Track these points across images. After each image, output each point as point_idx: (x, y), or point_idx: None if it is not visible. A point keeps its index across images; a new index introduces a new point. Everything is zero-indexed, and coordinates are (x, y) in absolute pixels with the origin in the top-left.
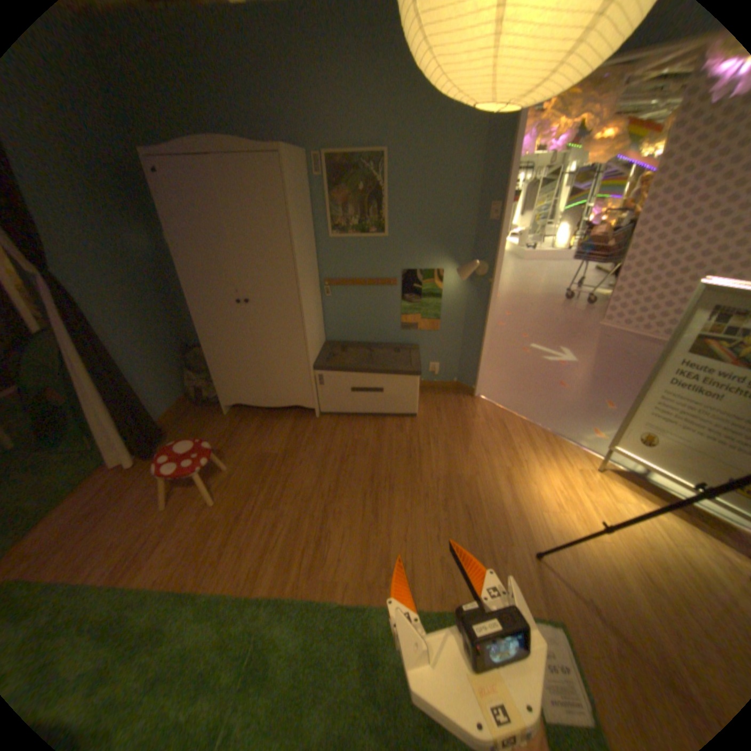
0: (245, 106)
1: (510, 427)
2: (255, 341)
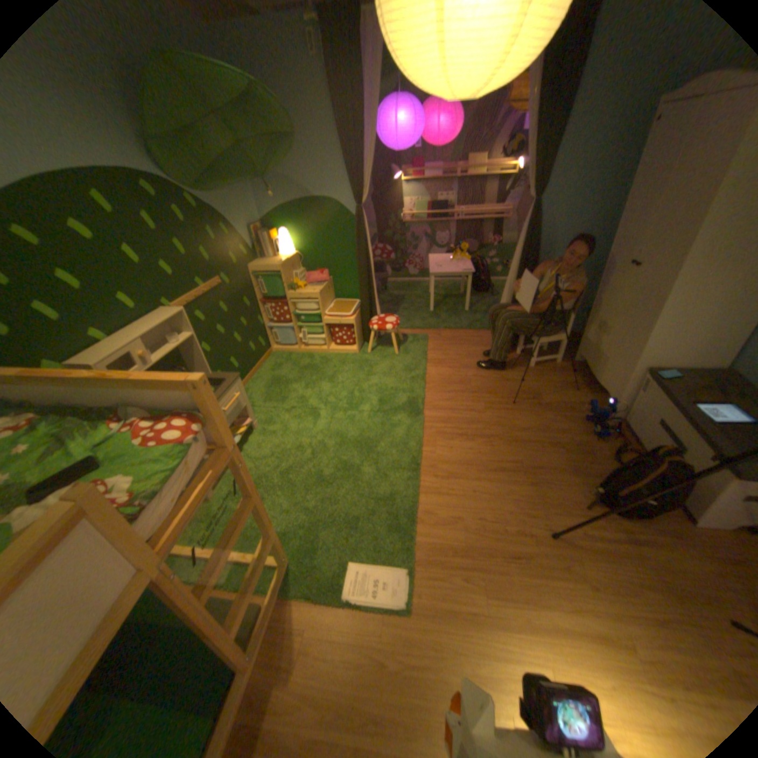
0: None
1: None
2: (626, 310)
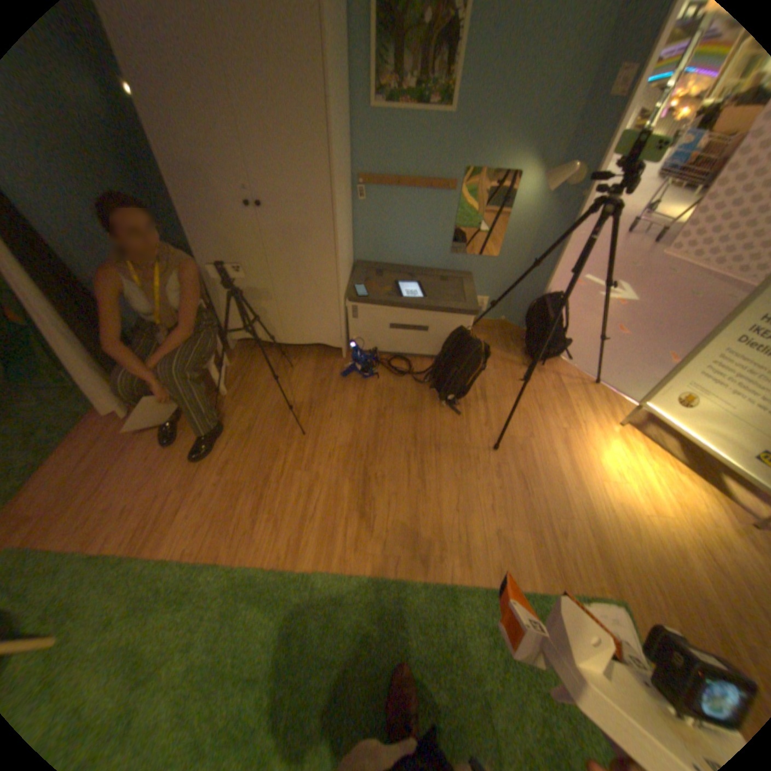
0: None
1: (565, 380)
2: (271, 261)
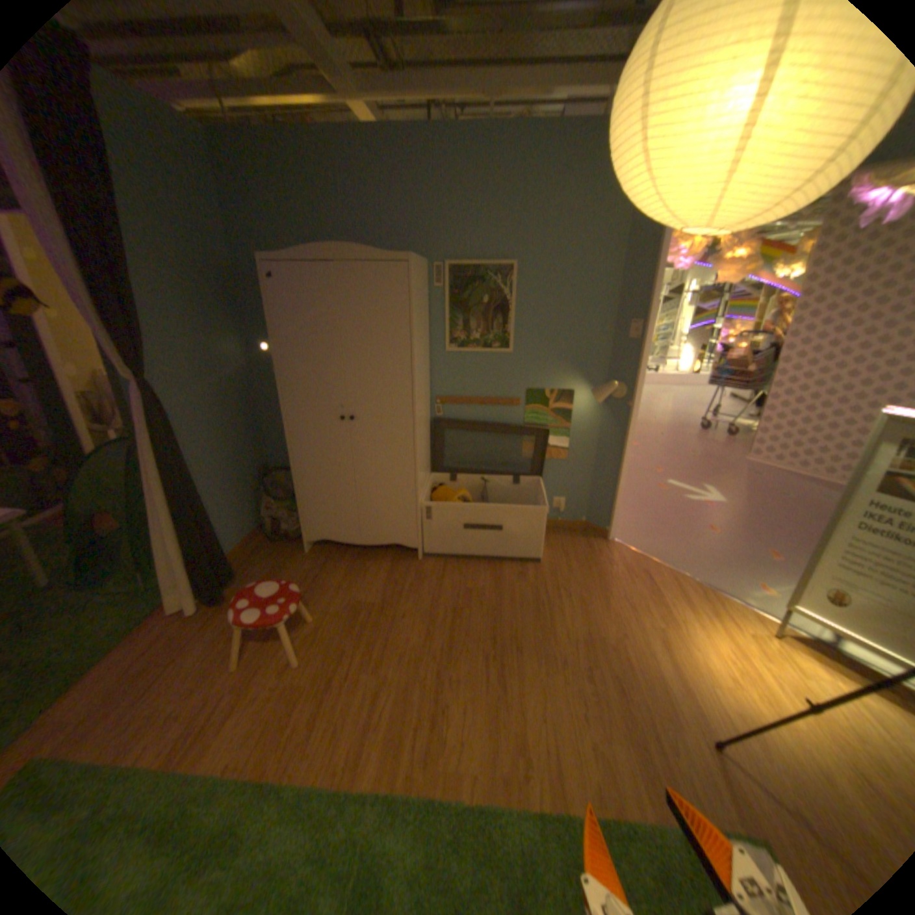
0: (367, 216)
1: (657, 578)
2: (356, 464)
